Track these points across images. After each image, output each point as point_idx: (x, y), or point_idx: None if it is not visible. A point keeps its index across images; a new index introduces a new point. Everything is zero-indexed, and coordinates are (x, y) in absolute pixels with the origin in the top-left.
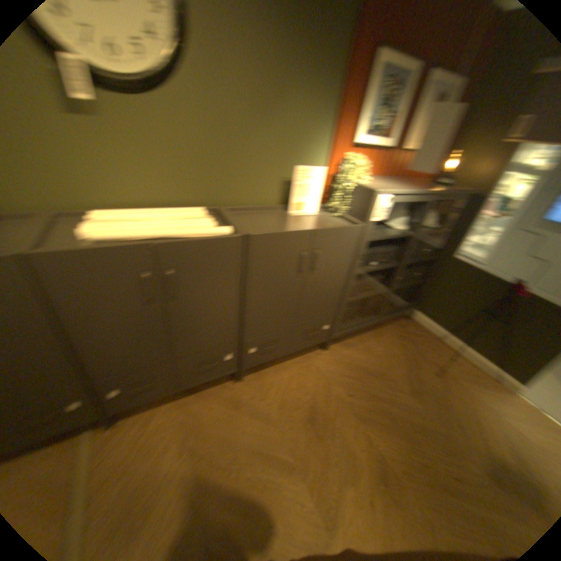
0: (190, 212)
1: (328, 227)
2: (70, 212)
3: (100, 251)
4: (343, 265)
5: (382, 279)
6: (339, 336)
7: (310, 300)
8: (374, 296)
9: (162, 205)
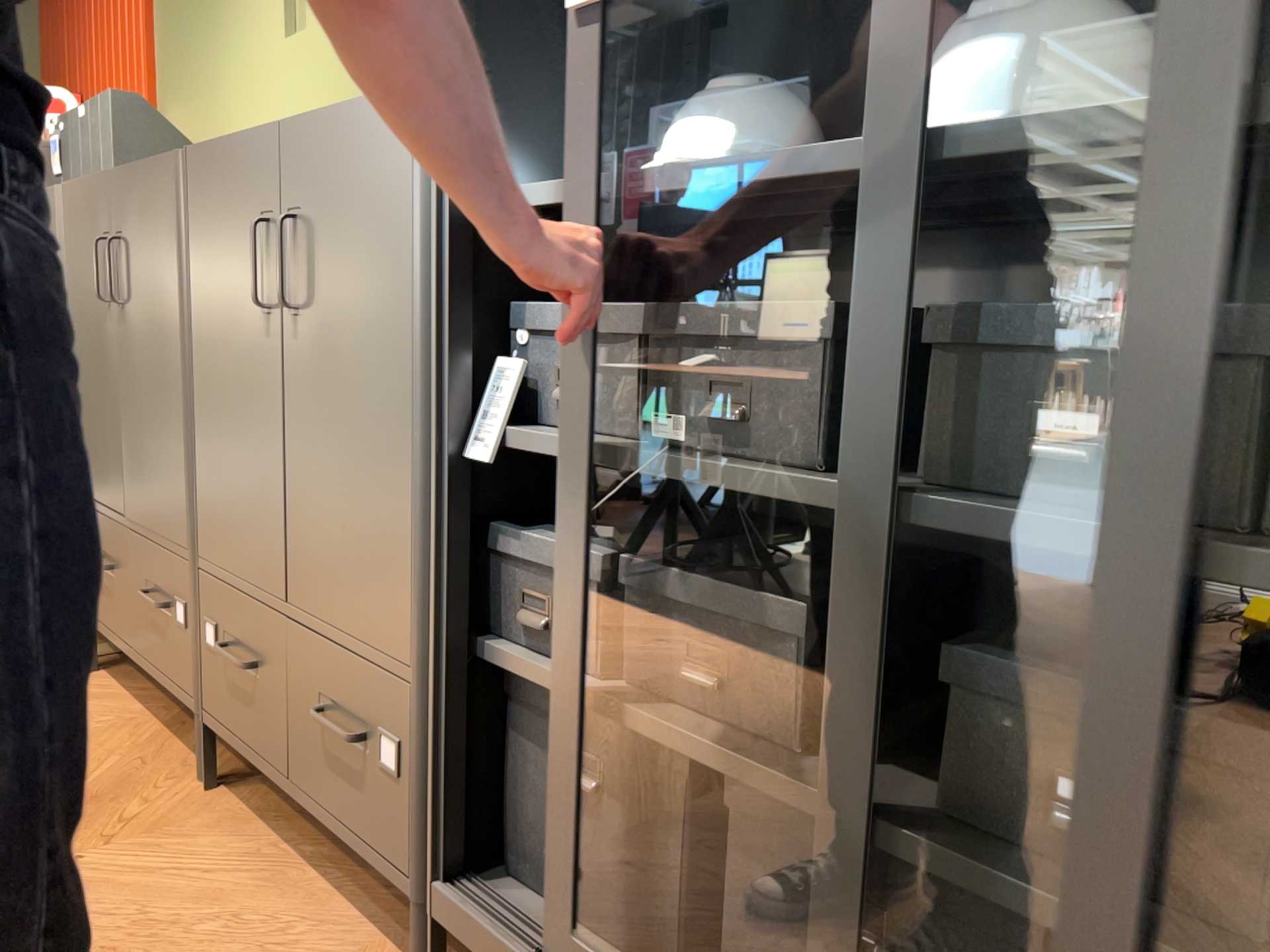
0: None
1: (331, 115)
2: None
3: (85, 188)
4: (378, 311)
5: (805, 642)
6: (460, 929)
7: (308, 482)
8: (753, 806)
9: None
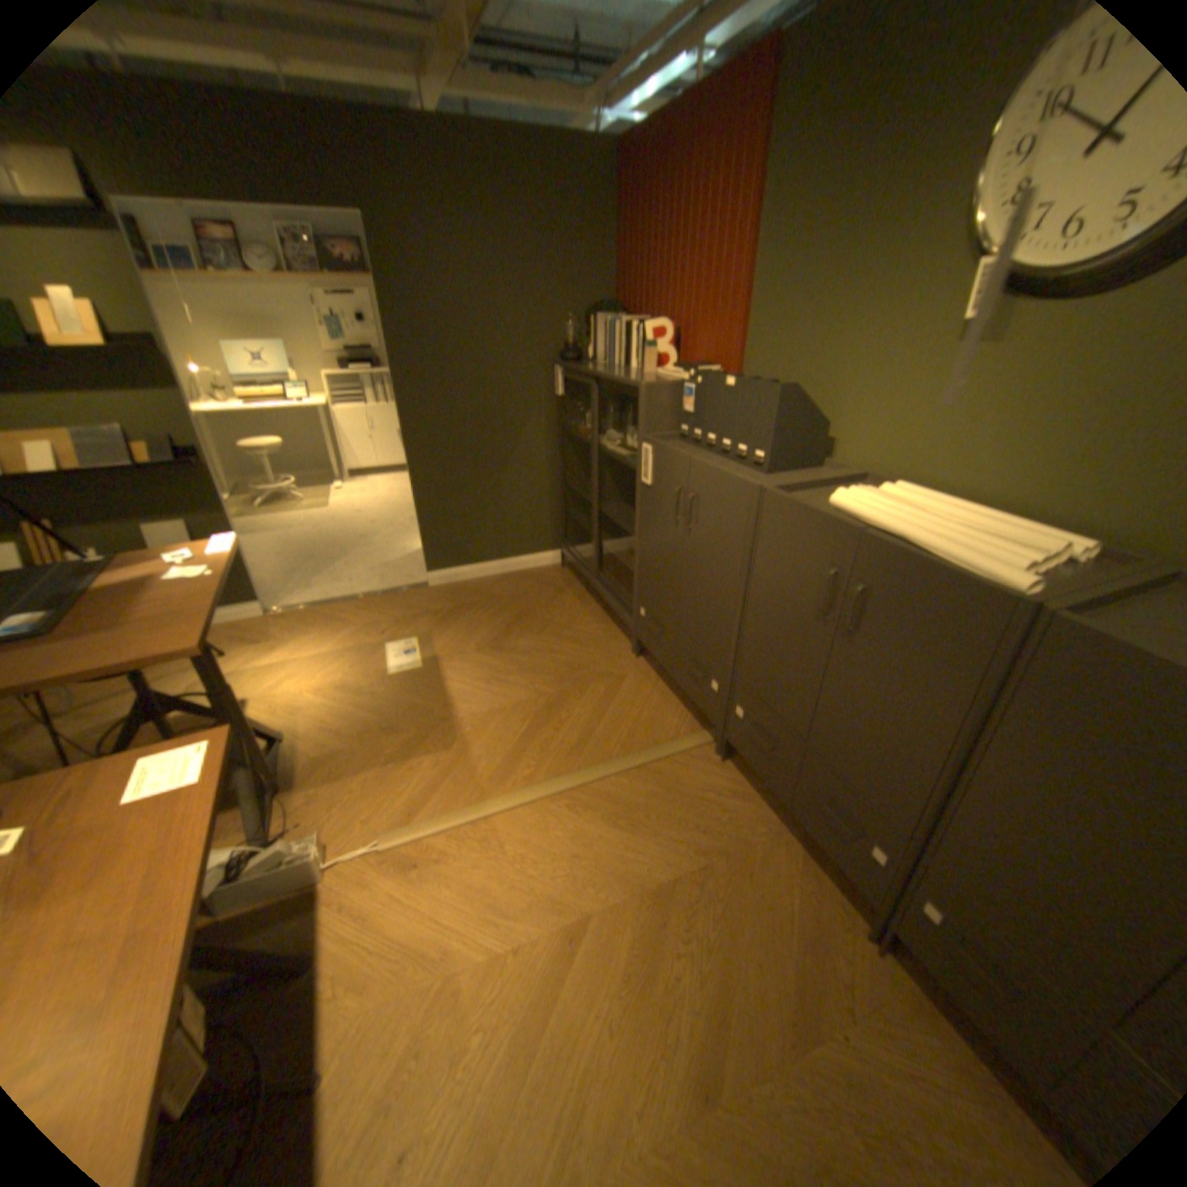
0: (1026, 530)
1: None
2: (878, 477)
3: (805, 512)
4: None
5: None
6: None
7: None
8: None
9: (1016, 509)
